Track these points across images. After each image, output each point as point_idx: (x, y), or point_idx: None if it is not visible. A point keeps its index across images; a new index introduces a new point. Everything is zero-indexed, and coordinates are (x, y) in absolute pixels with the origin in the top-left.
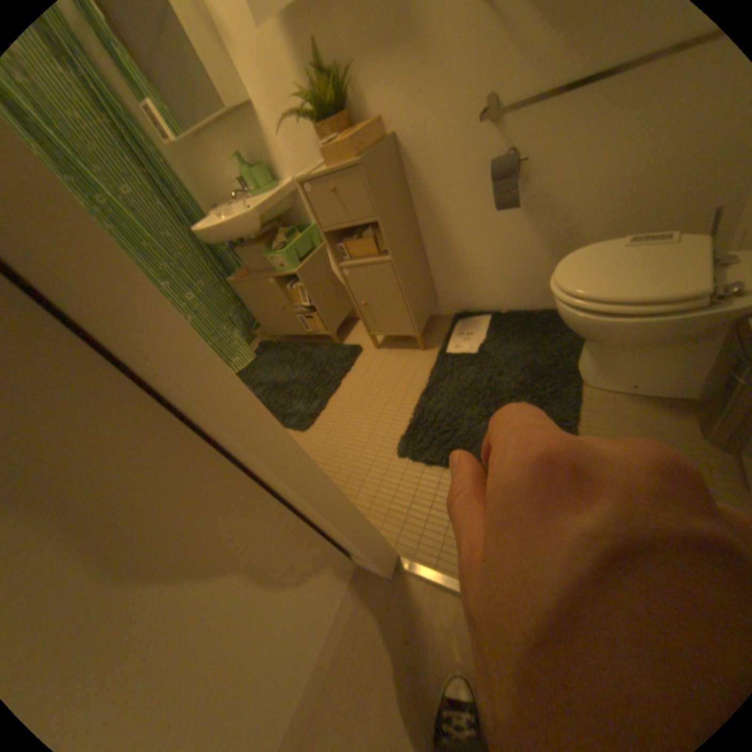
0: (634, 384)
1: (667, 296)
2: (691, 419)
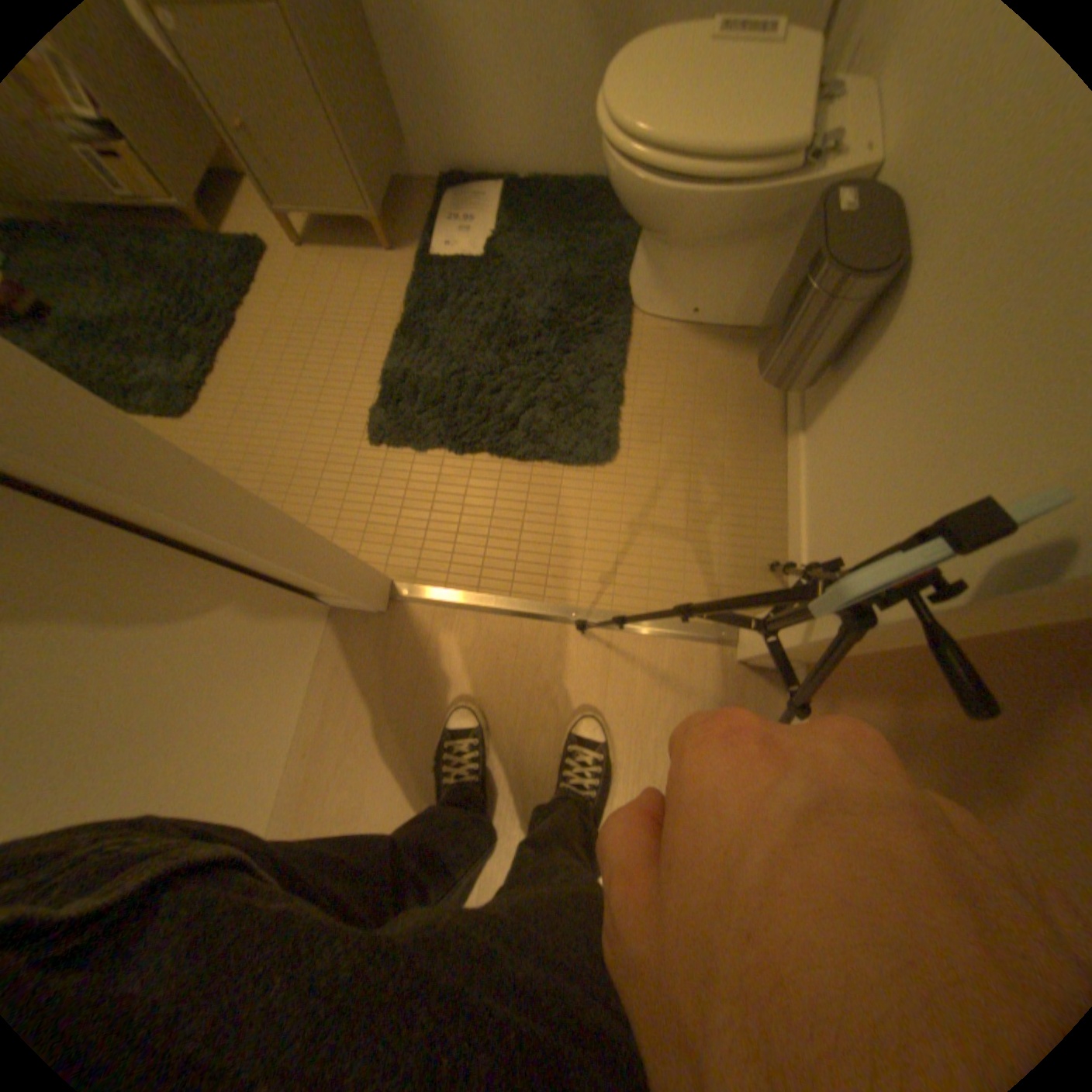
0: (694, 304)
1: (755, 142)
2: (748, 352)
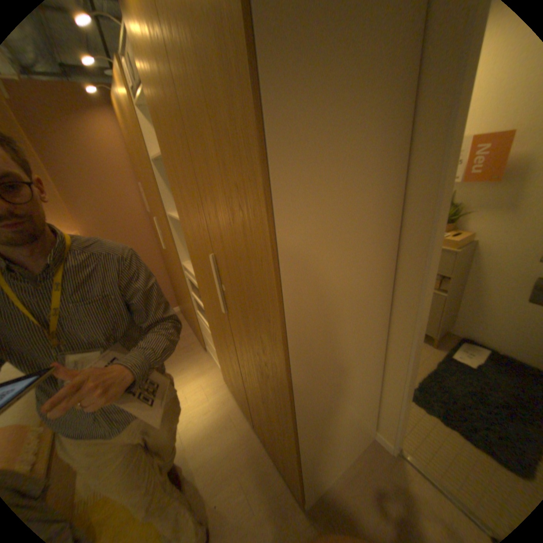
0: None
1: None
2: None
